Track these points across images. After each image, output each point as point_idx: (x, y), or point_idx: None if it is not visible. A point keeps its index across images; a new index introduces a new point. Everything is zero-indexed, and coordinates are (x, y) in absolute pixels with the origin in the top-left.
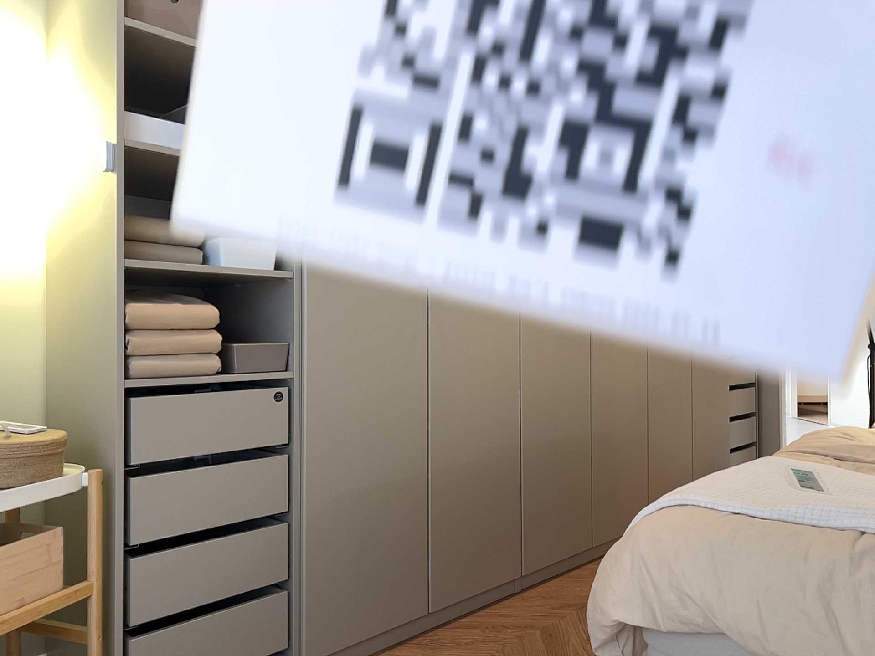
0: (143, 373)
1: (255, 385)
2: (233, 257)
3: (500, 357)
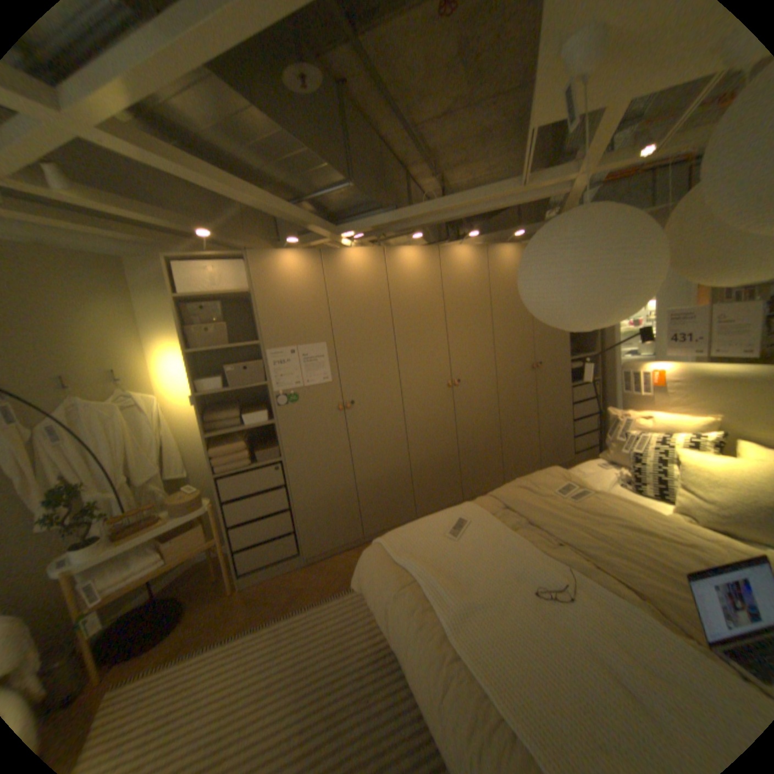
0: (220, 472)
1: (266, 466)
2: (249, 421)
3: (391, 429)
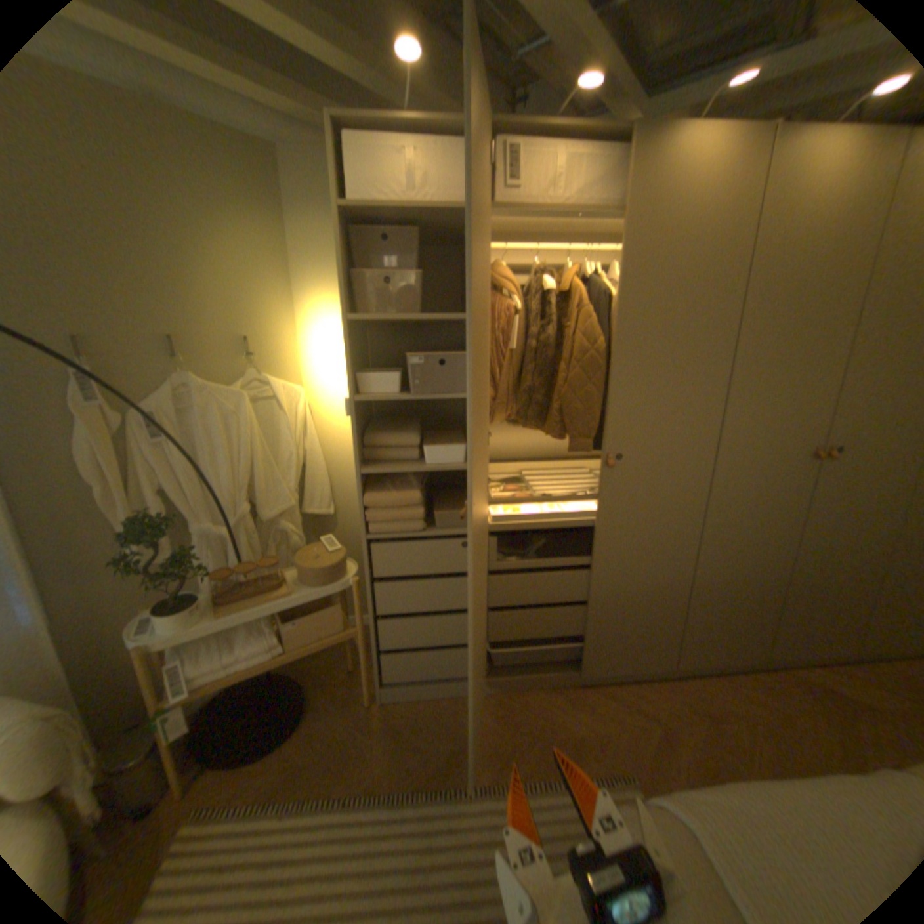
0: (378, 531)
1: (449, 537)
2: (435, 457)
3: (677, 517)
